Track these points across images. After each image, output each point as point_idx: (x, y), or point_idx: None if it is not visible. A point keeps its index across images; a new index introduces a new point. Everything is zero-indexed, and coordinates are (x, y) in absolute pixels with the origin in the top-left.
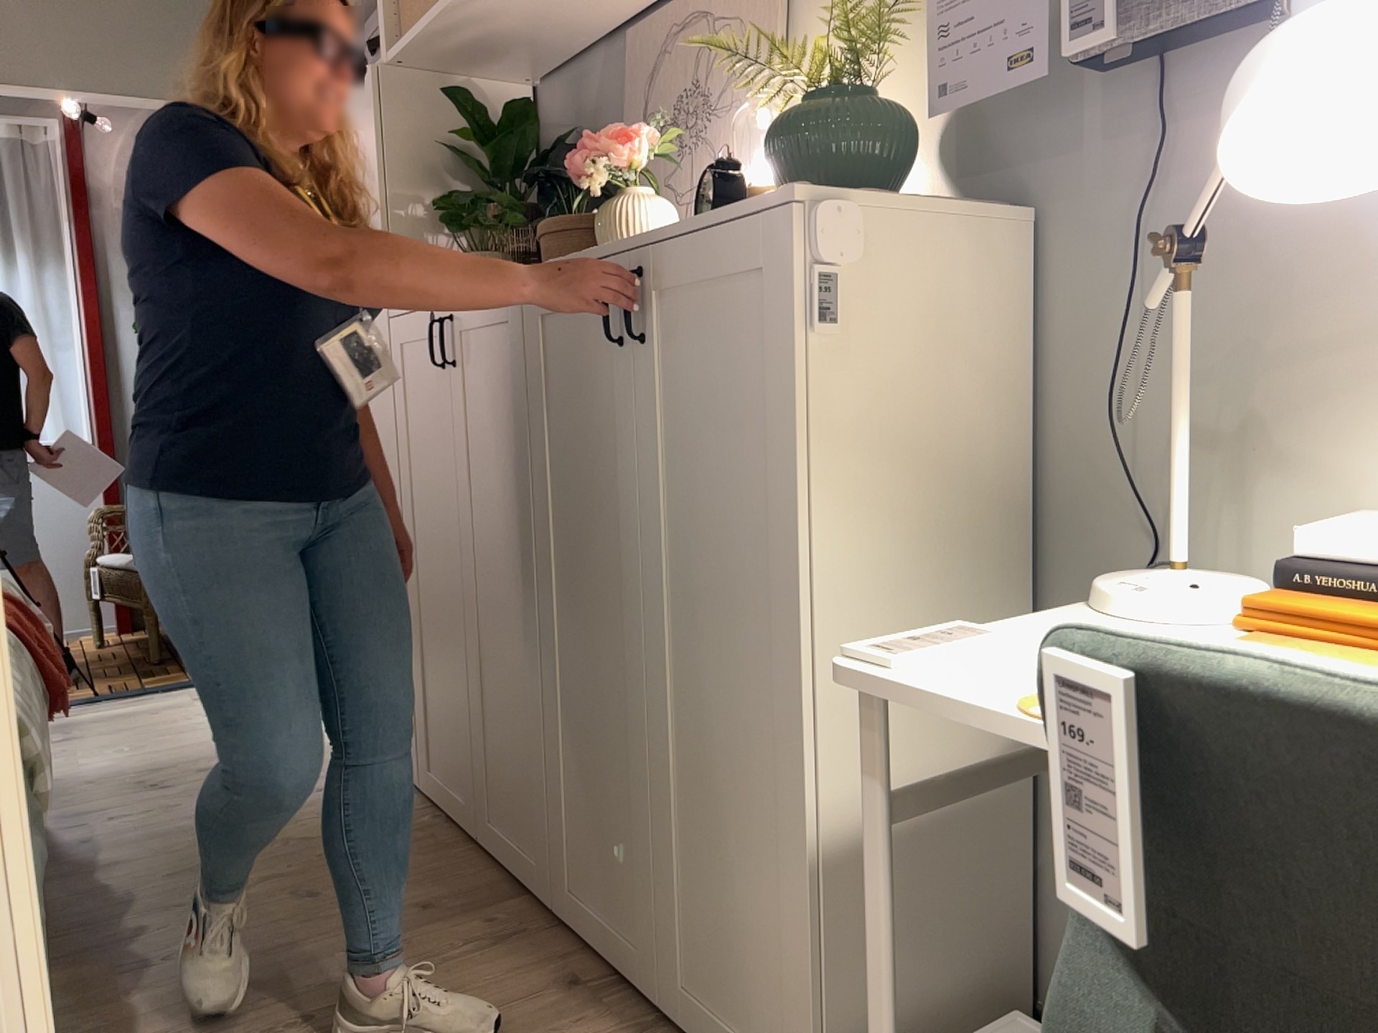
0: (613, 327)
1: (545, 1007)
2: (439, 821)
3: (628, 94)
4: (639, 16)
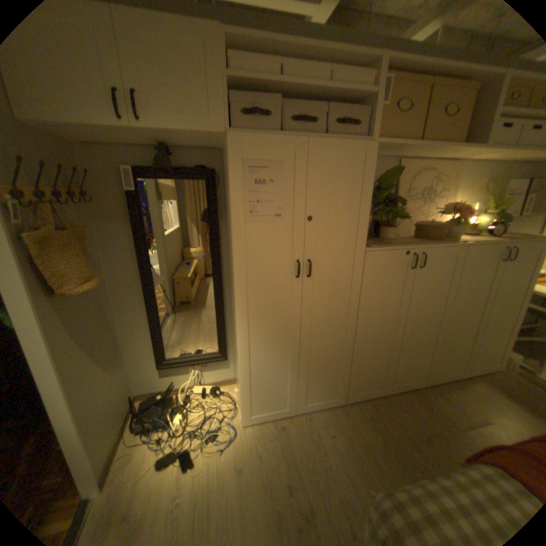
0: (503, 257)
1: (470, 394)
2: (370, 402)
3: (401, 179)
4: (411, 158)
